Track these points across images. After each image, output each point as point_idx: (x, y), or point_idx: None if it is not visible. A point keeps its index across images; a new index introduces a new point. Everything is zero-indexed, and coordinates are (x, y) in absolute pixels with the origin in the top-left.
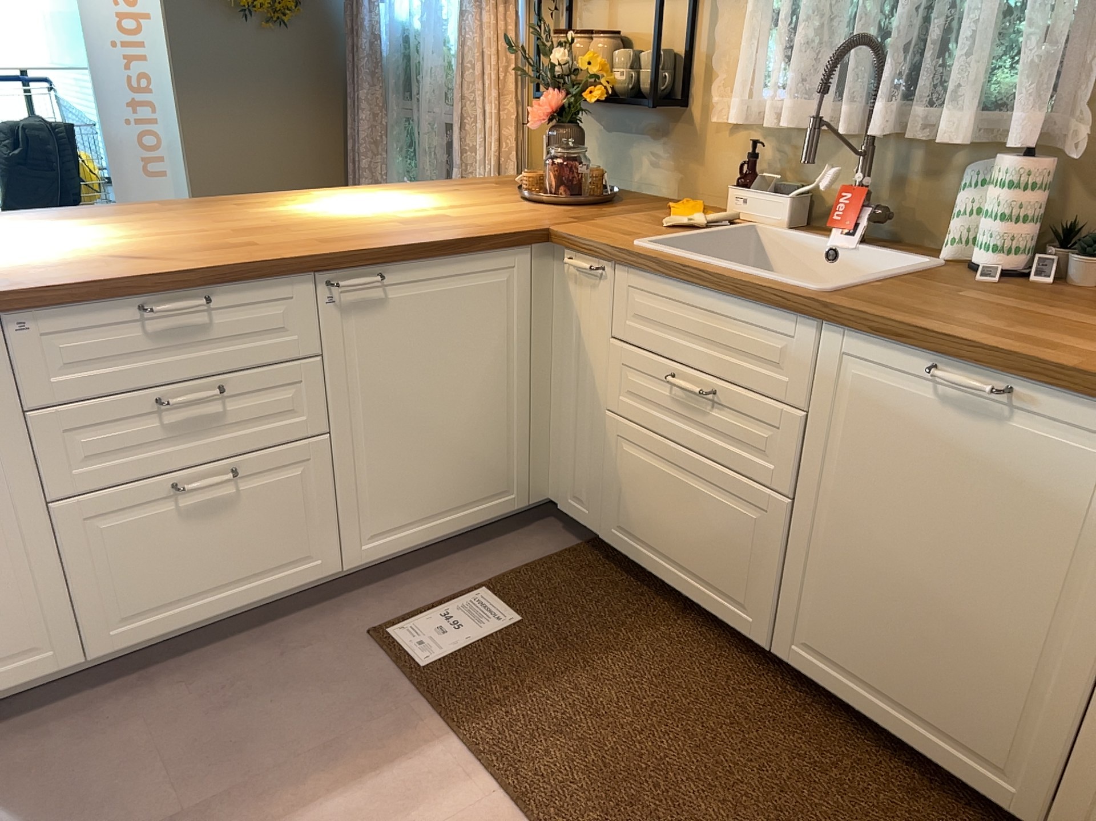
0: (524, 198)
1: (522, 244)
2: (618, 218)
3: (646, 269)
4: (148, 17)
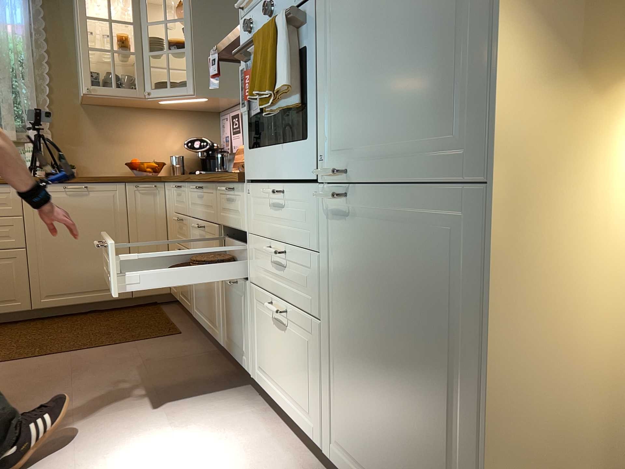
0: None
1: None
2: None
3: None
4: None
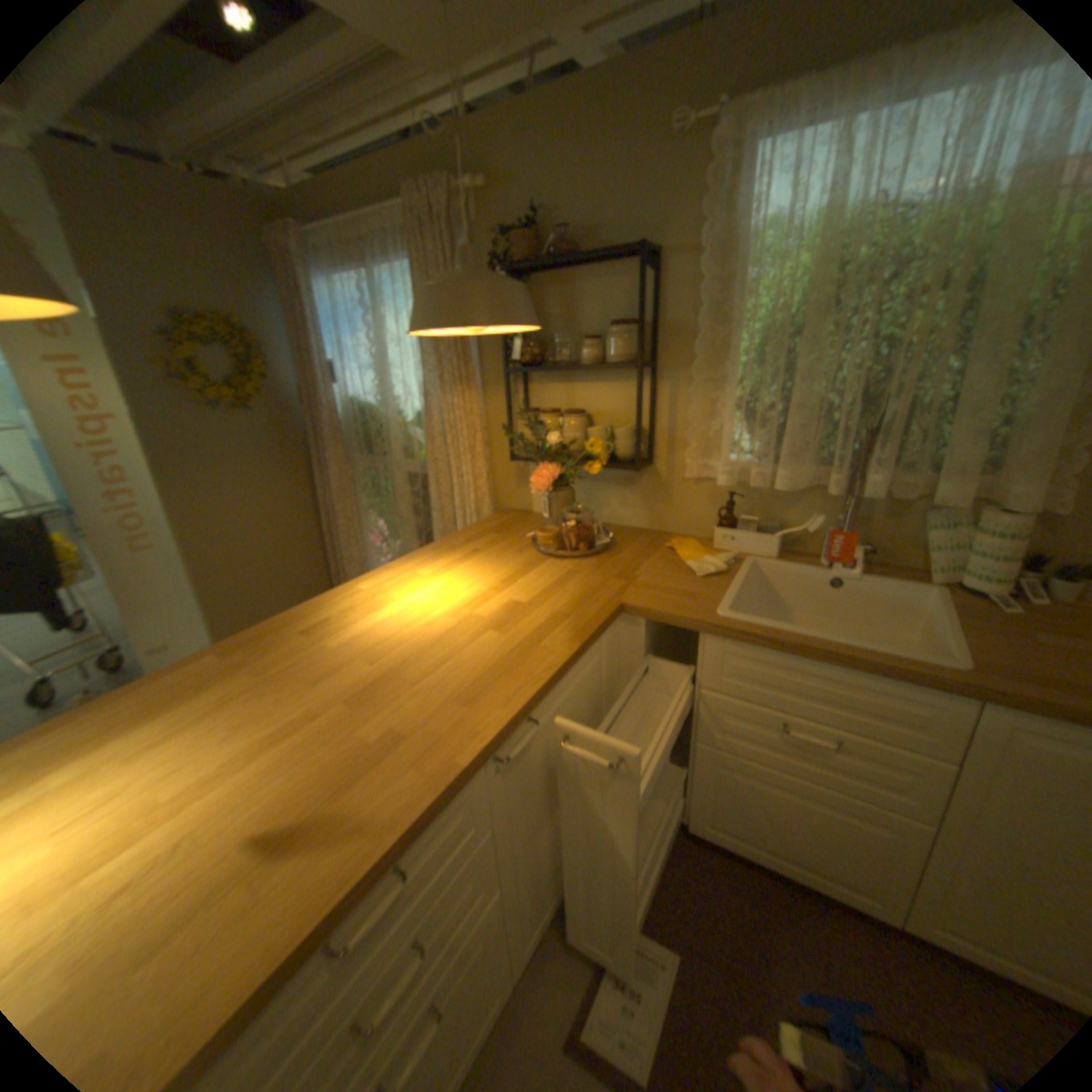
0: (545, 554)
1: (609, 625)
2: (650, 570)
3: (755, 644)
4: (103, 415)
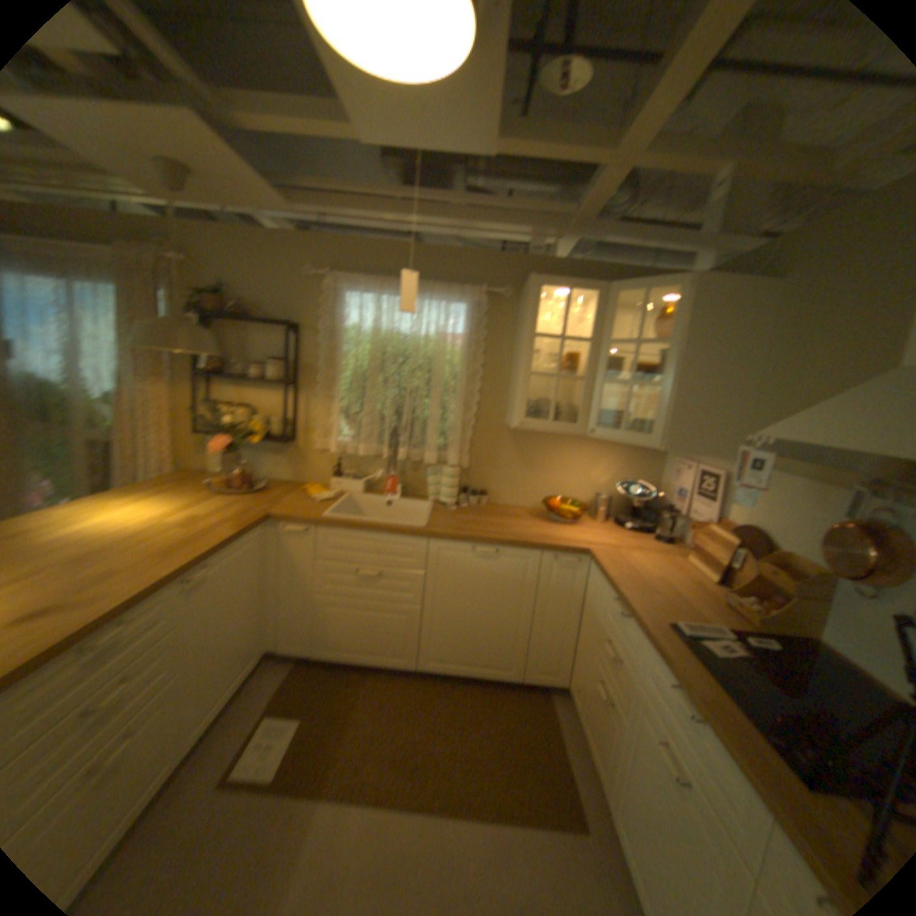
0: (214, 496)
1: (256, 528)
2: (286, 502)
3: (337, 530)
4: None
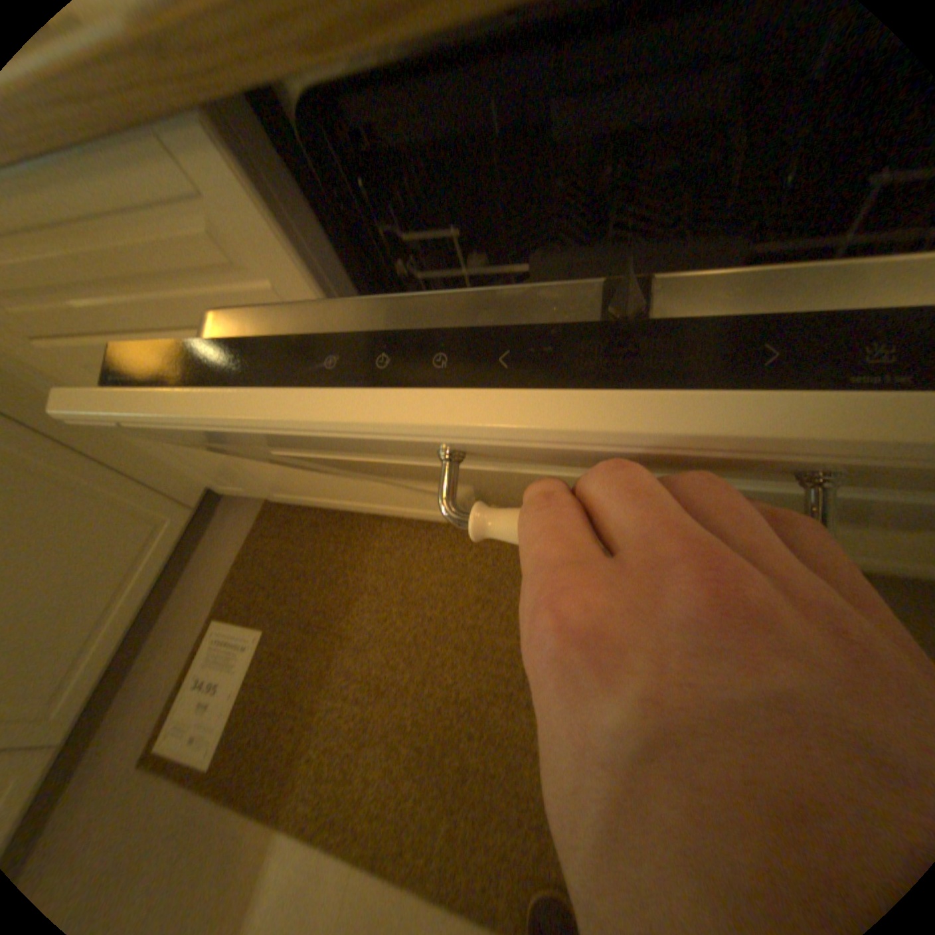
0: None
1: None
2: None
3: None
4: None
